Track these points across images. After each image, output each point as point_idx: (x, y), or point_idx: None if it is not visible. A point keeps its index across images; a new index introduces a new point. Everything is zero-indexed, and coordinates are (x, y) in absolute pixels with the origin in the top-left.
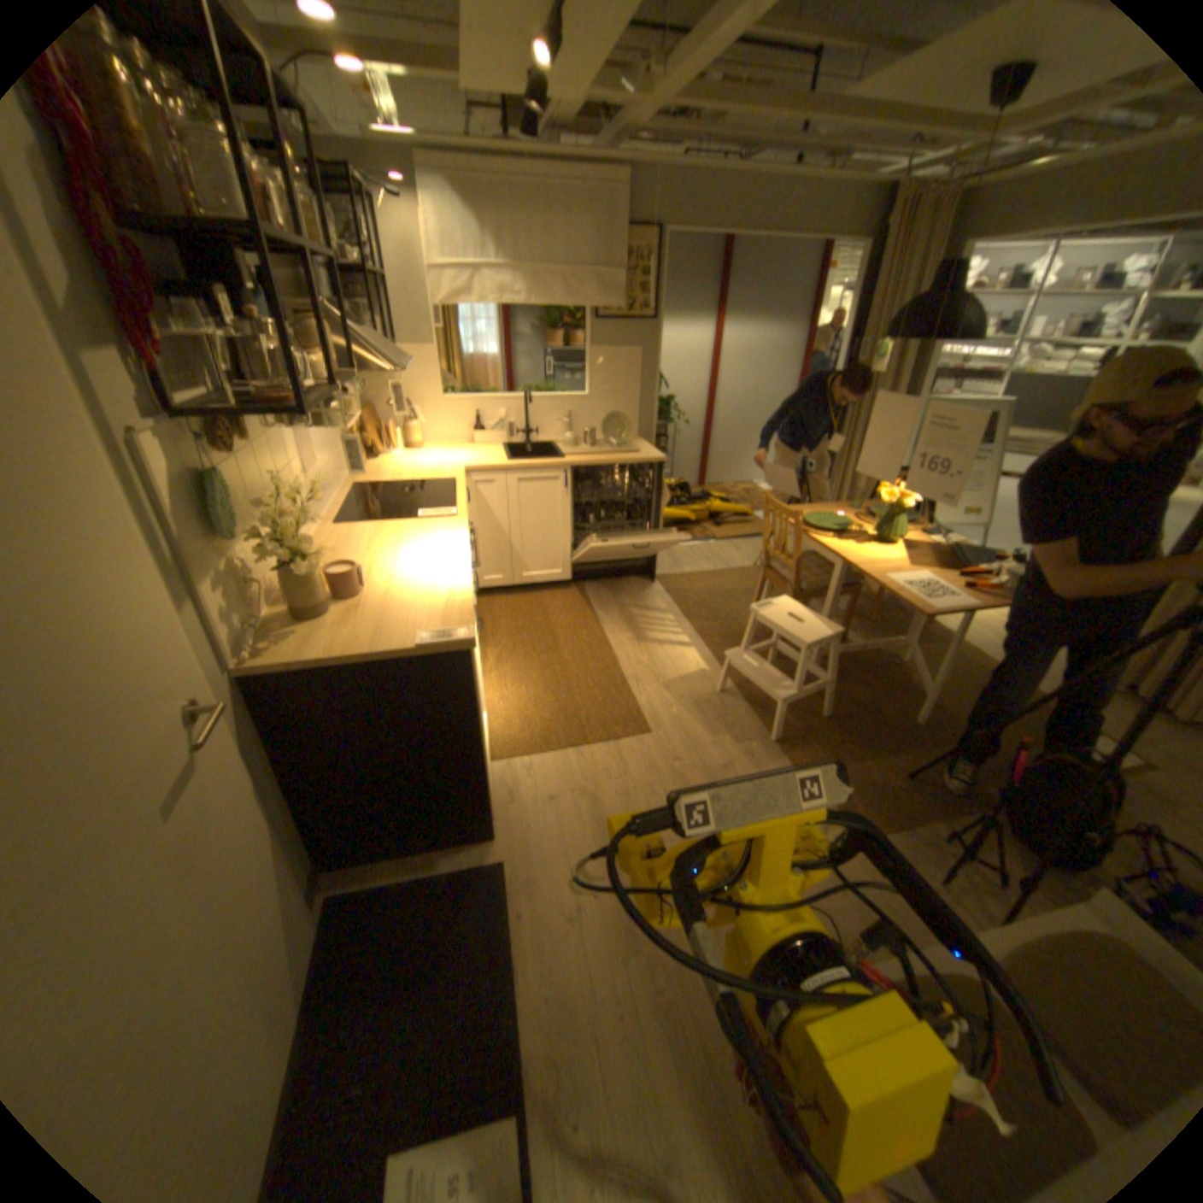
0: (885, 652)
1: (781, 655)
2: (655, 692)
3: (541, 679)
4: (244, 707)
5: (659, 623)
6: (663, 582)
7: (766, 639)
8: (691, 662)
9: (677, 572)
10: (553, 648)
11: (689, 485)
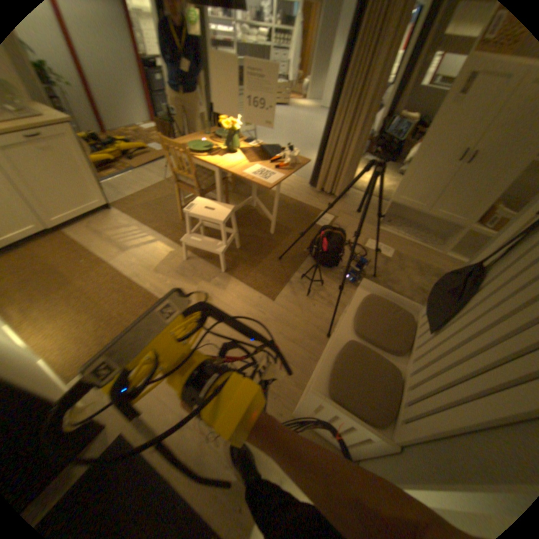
0: (244, 206)
1: (205, 227)
2: (151, 278)
3: (68, 309)
4: None
5: (128, 234)
6: (115, 207)
7: (192, 221)
8: (161, 251)
9: (120, 198)
10: (62, 283)
11: (93, 134)
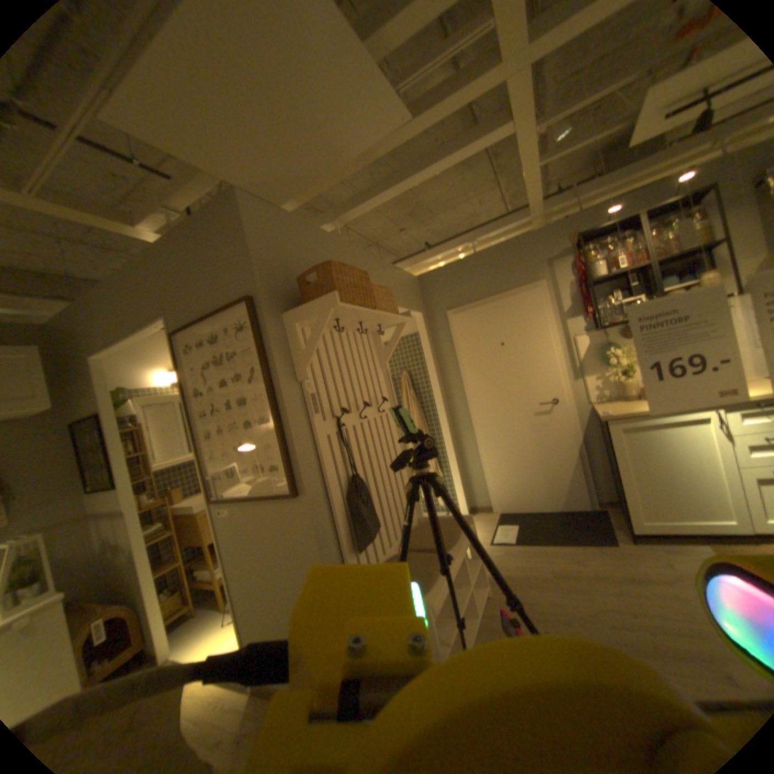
0: None
1: None
2: None
3: None
4: (596, 418)
5: None
6: None
7: None
8: None
9: None
10: None
11: None
